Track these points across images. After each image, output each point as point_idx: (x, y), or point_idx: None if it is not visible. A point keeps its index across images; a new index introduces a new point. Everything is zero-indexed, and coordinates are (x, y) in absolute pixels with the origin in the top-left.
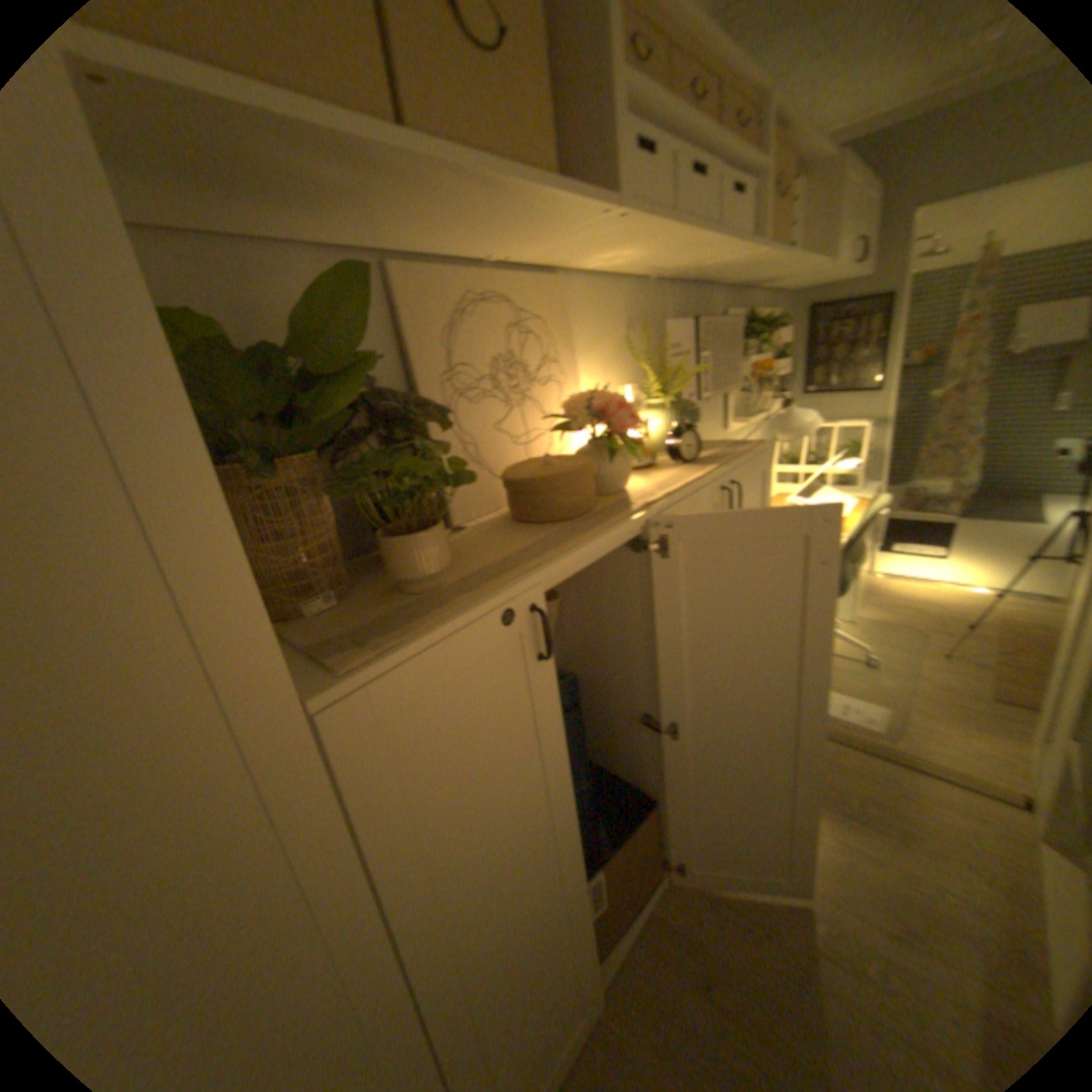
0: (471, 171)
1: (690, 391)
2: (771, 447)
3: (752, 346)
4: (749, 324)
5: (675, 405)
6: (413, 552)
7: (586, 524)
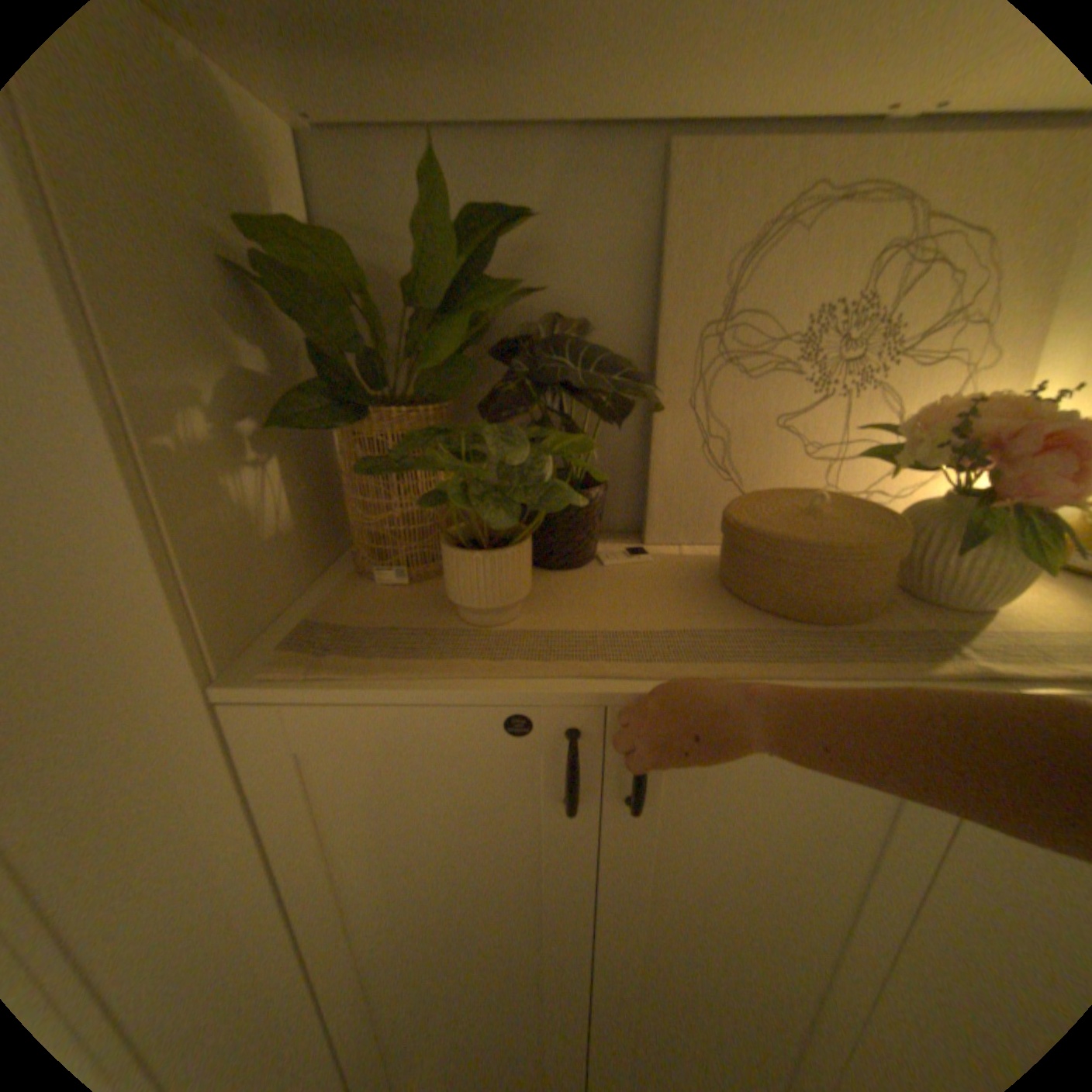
0: None
1: None
2: None
3: None
4: None
5: None
6: (454, 569)
7: (797, 646)
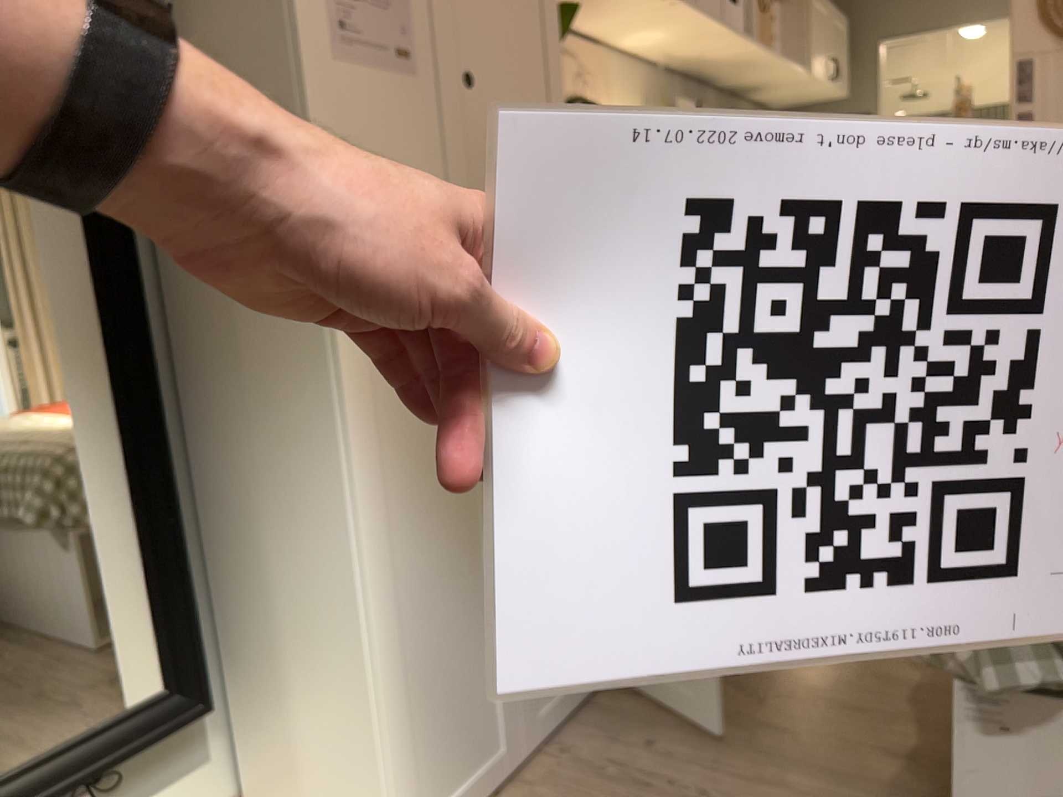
0: None
1: None
2: None
3: None
4: None
5: None
6: None
7: None
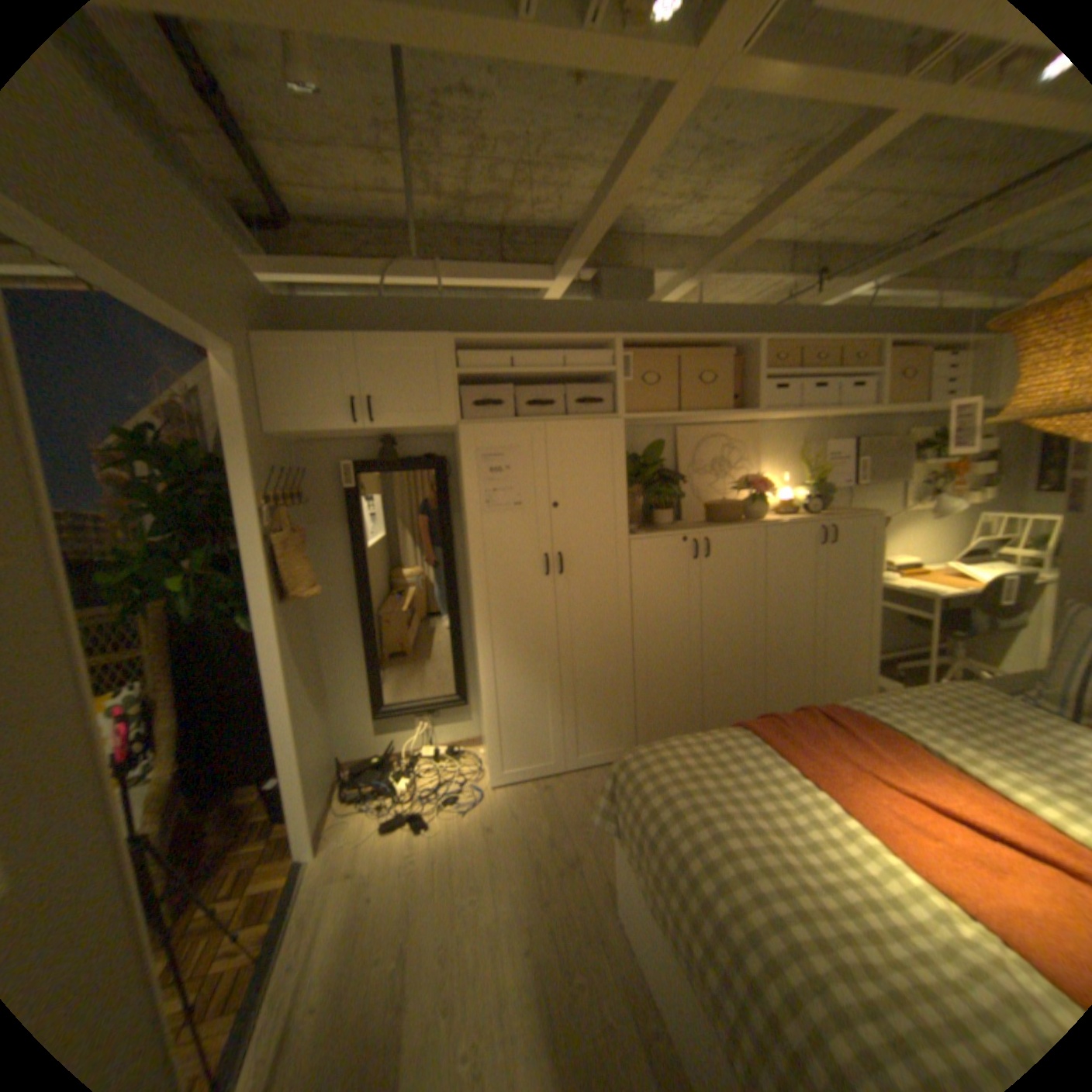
0: (698, 417)
1: (847, 480)
2: (882, 515)
3: (941, 453)
4: (930, 439)
5: (815, 486)
6: (661, 517)
7: (728, 524)
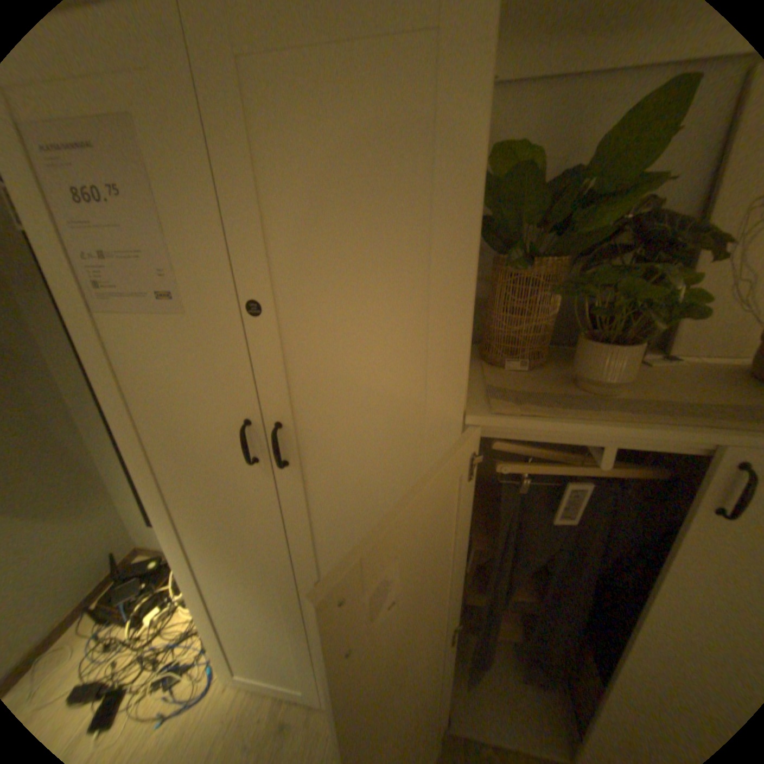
0: None
1: None
2: None
3: None
4: None
5: None
6: (599, 359)
7: None
